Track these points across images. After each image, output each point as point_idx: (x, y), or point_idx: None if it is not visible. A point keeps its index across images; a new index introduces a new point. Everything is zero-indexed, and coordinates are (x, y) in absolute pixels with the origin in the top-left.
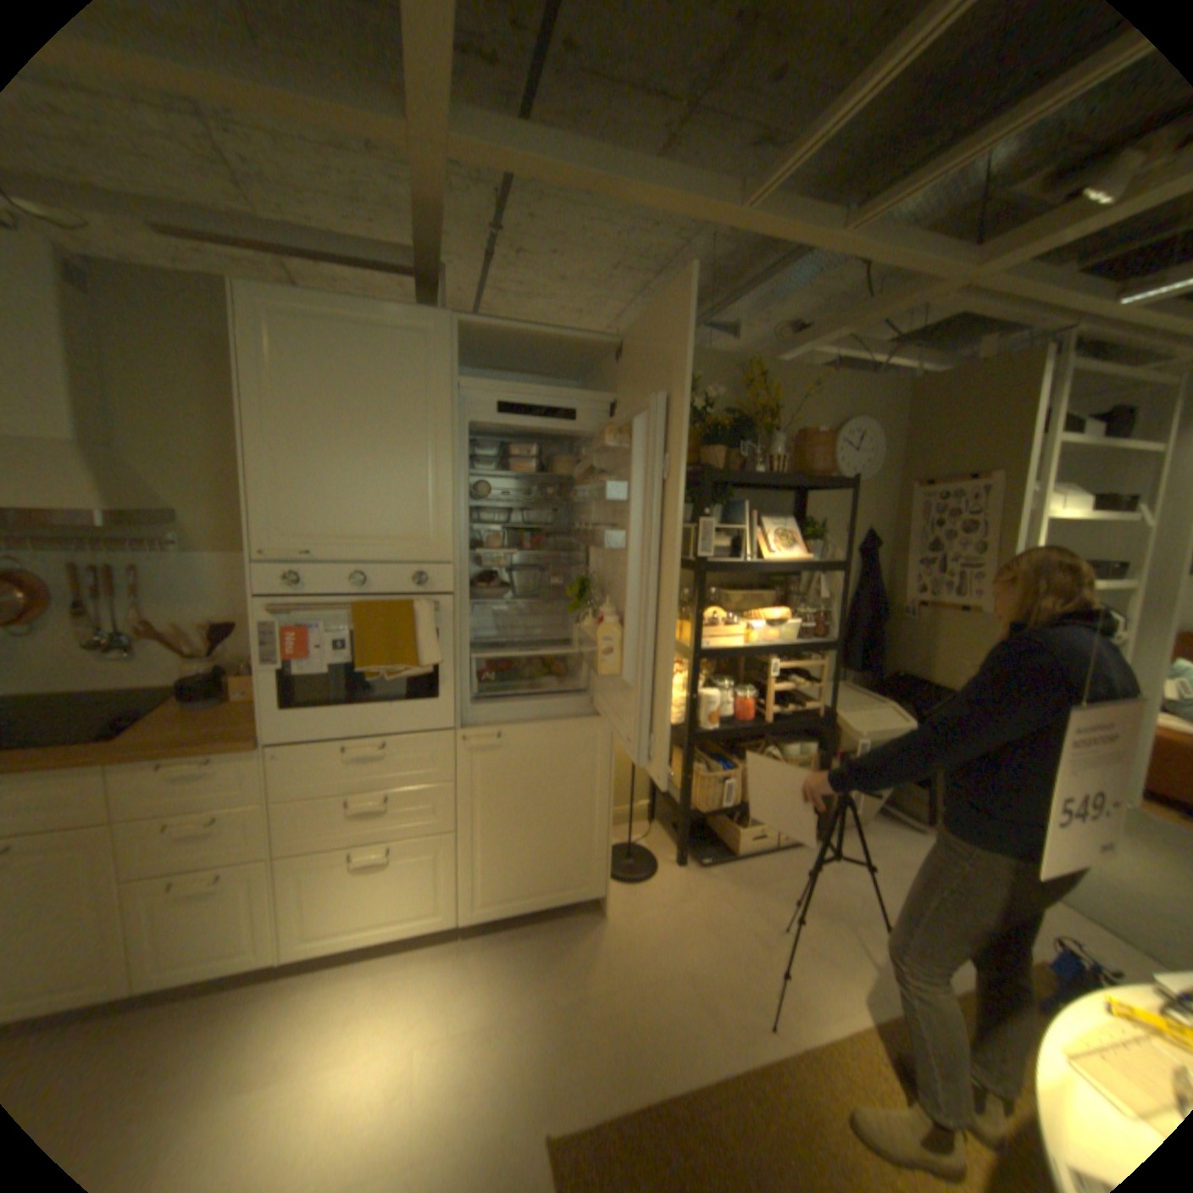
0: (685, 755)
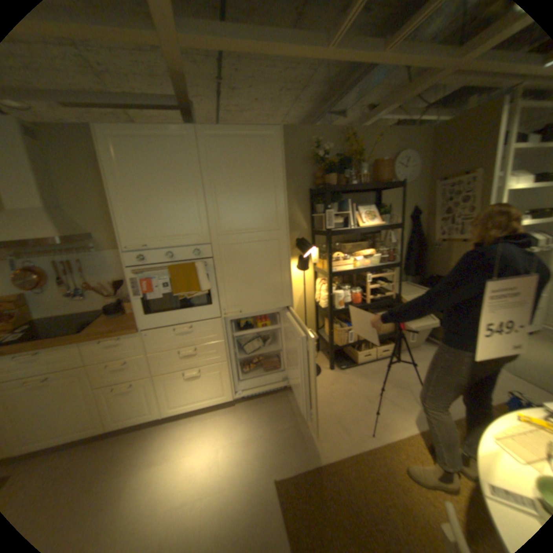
0: (330, 321)
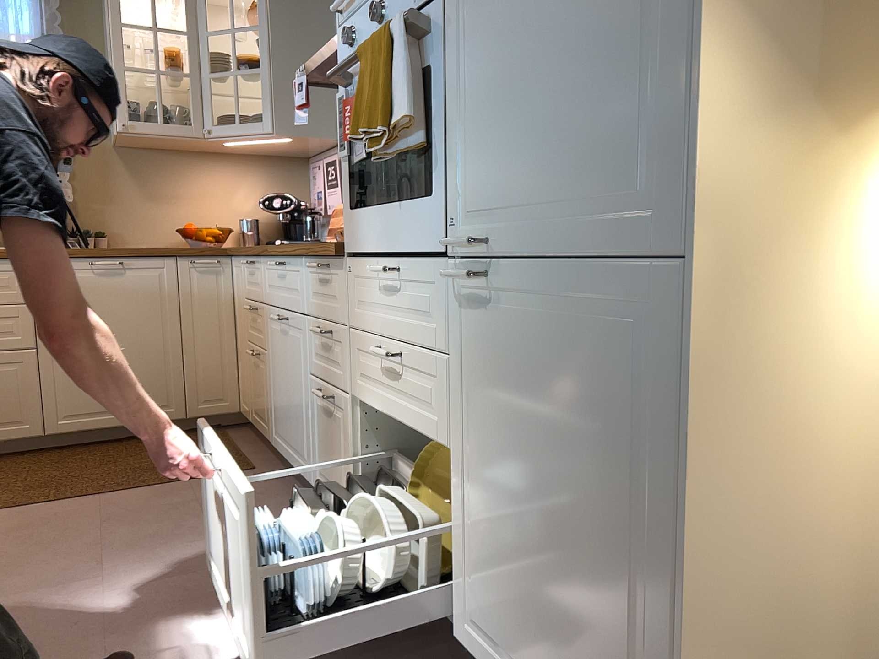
0: None
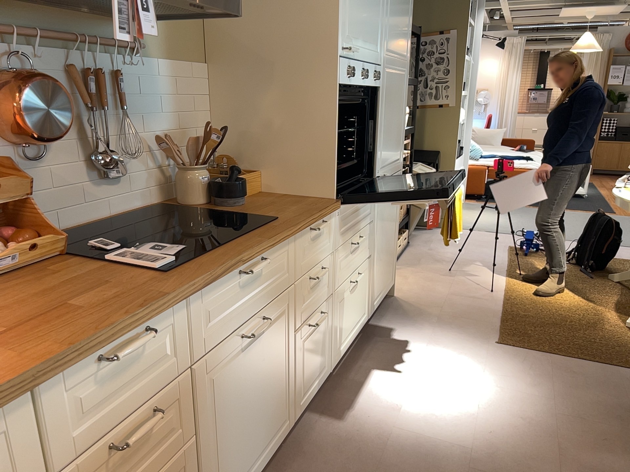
0: None
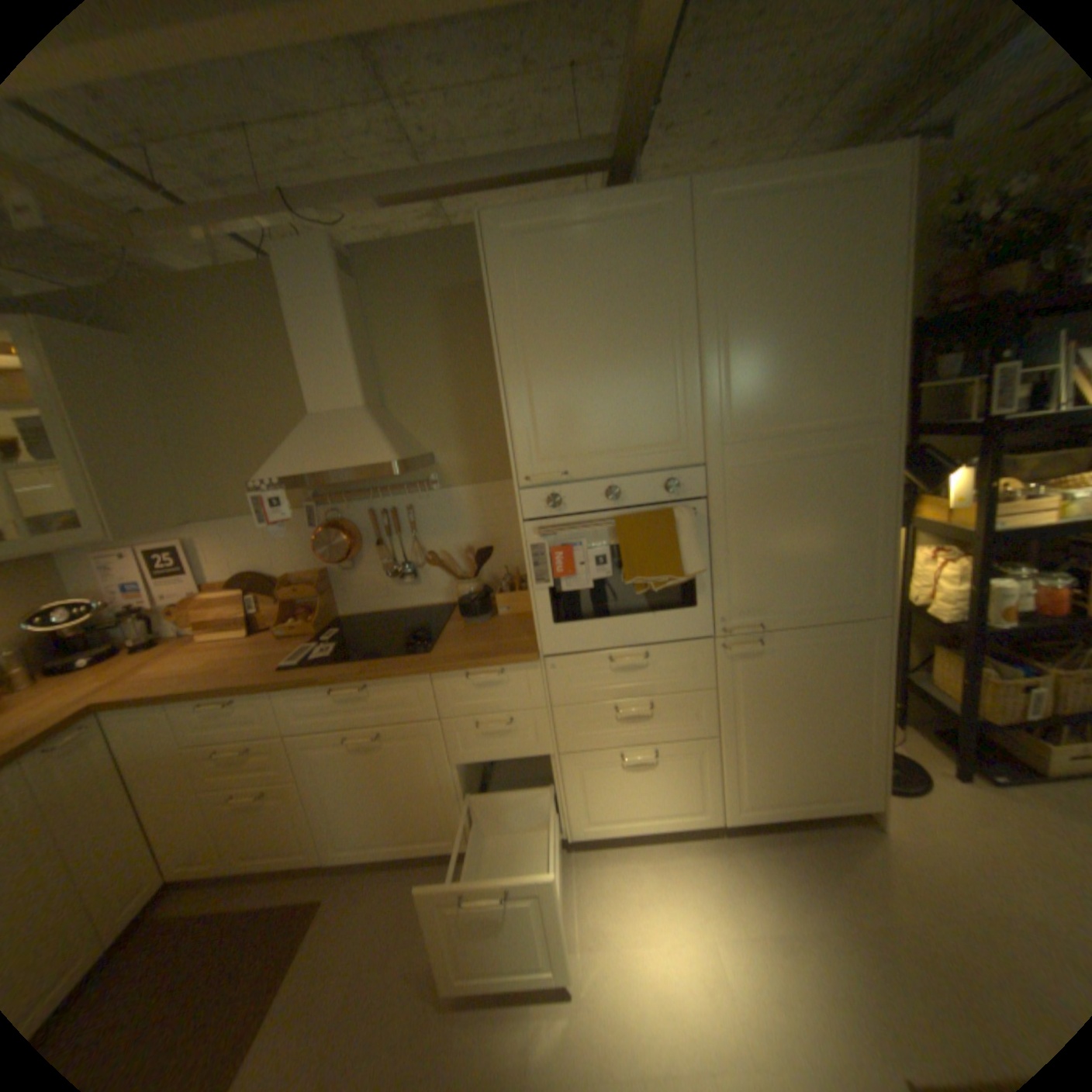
0: (972, 658)
